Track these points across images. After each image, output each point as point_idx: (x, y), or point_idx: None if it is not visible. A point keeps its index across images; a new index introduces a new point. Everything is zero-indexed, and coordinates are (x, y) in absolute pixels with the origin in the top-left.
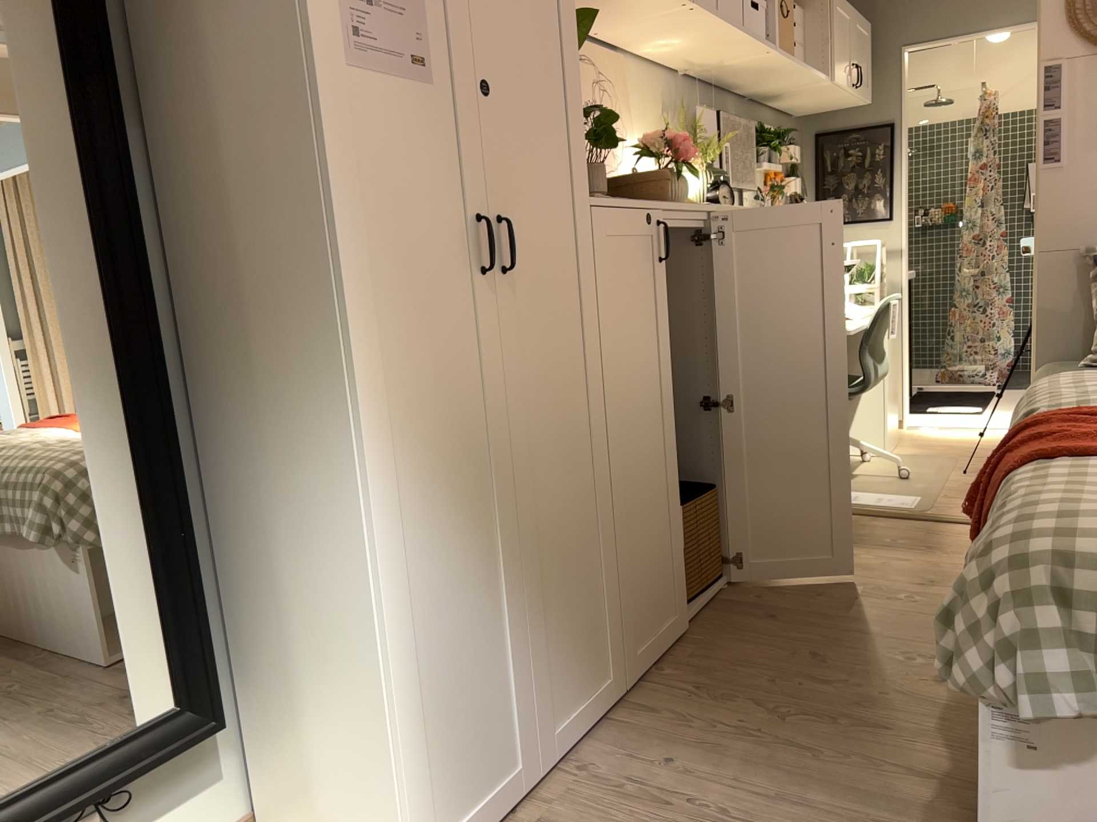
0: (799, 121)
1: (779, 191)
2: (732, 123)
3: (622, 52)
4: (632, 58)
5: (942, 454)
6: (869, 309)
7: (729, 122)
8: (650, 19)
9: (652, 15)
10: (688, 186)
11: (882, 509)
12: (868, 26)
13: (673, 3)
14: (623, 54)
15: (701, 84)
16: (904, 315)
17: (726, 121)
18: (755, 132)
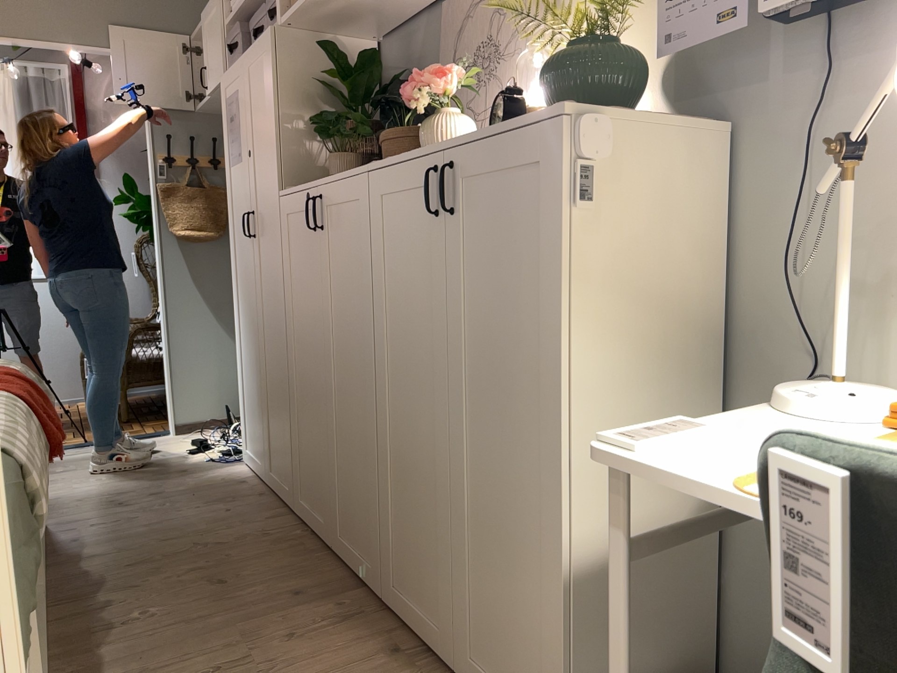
0: None
1: None
2: None
3: None
4: None
5: None
6: None
7: None
8: None
9: None
10: (434, 130)
11: None
12: None
13: None
14: None
15: None
16: None
17: None
18: None
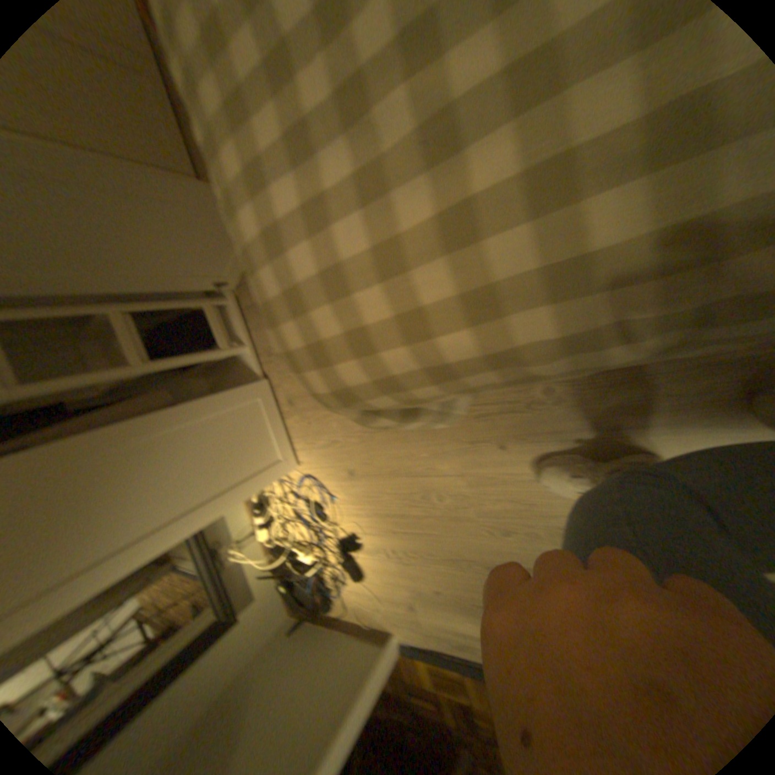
0: None
1: None
2: None
3: None
4: None
5: None
6: None
7: None
8: None
9: None
10: None
11: None
12: None
13: None
14: None
15: None
16: None
17: None
18: None
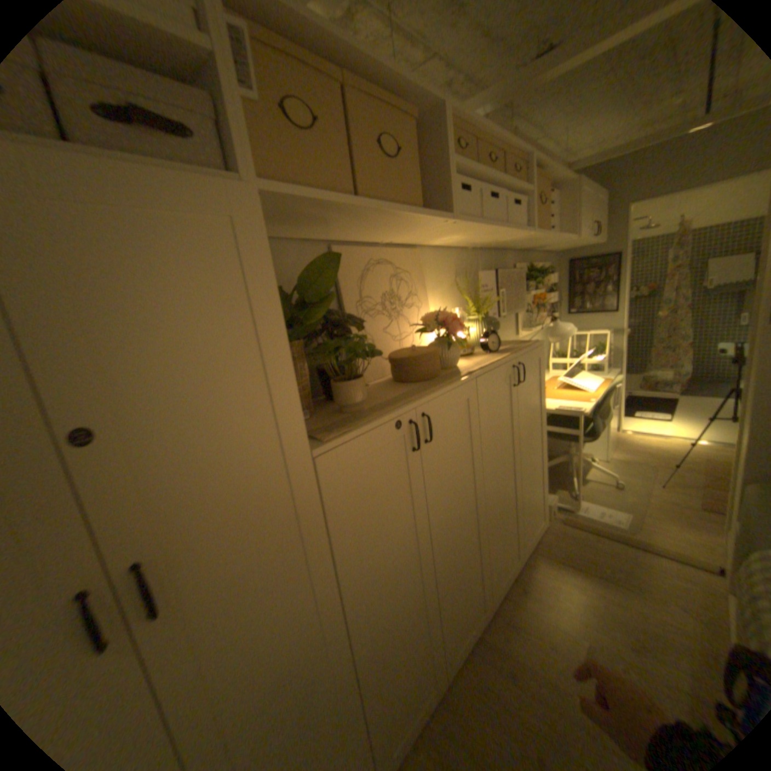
0: (558, 253)
1: (543, 302)
2: (510, 268)
3: (418, 247)
4: (429, 248)
5: (645, 464)
6: (600, 374)
7: (508, 268)
8: (426, 230)
9: (425, 228)
10: (459, 349)
11: (603, 530)
12: (607, 190)
13: (436, 221)
14: (420, 248)
15: (487, 250)
16: (623, 368)
17: (506, 269)
18: (527, 270)
